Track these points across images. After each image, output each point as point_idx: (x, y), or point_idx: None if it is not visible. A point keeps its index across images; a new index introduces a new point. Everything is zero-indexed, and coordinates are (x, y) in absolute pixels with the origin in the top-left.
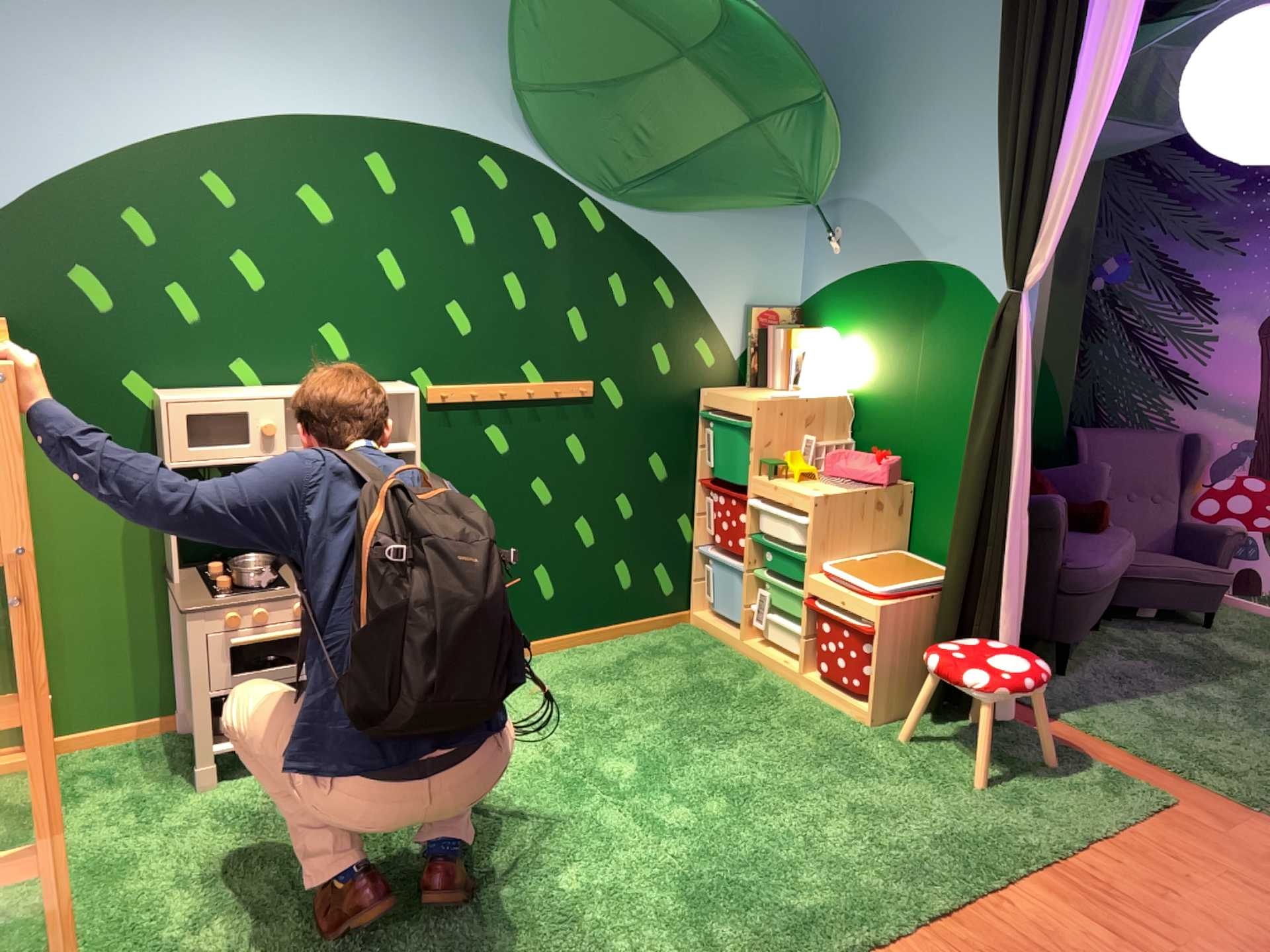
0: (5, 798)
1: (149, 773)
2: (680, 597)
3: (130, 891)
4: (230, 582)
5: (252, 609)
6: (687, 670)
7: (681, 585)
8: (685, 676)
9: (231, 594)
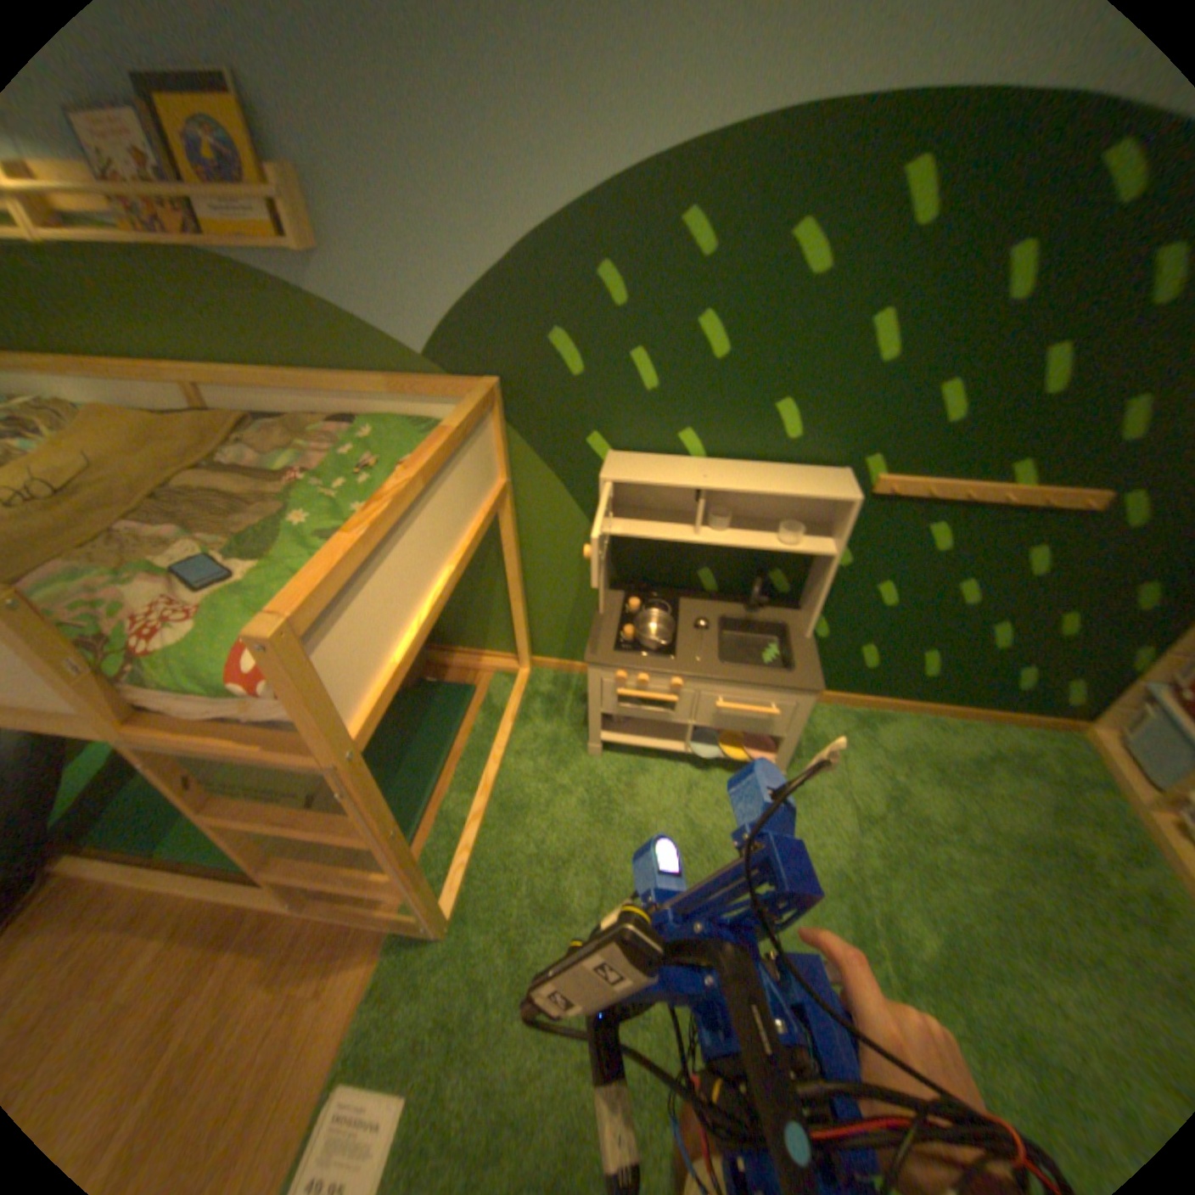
0: (485, 699)
1: (562, 719)
2: (1088, 715)
3: (500, 847)
4: (624, 633)
5: (629, 673)
6: (1056, 821)
7: (1097, 706)
8: (1048, 829)
9: (621, 647)
